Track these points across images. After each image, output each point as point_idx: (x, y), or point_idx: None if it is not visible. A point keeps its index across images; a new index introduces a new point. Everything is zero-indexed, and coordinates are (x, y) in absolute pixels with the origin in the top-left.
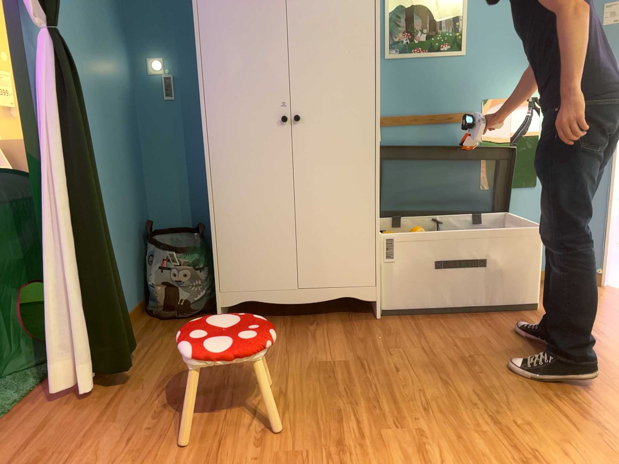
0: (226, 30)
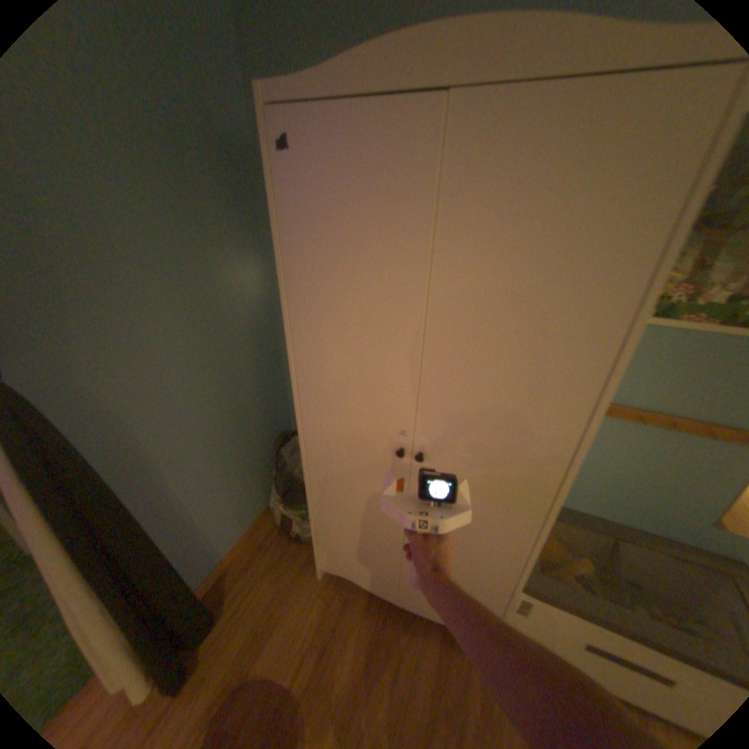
0: (330, 312)
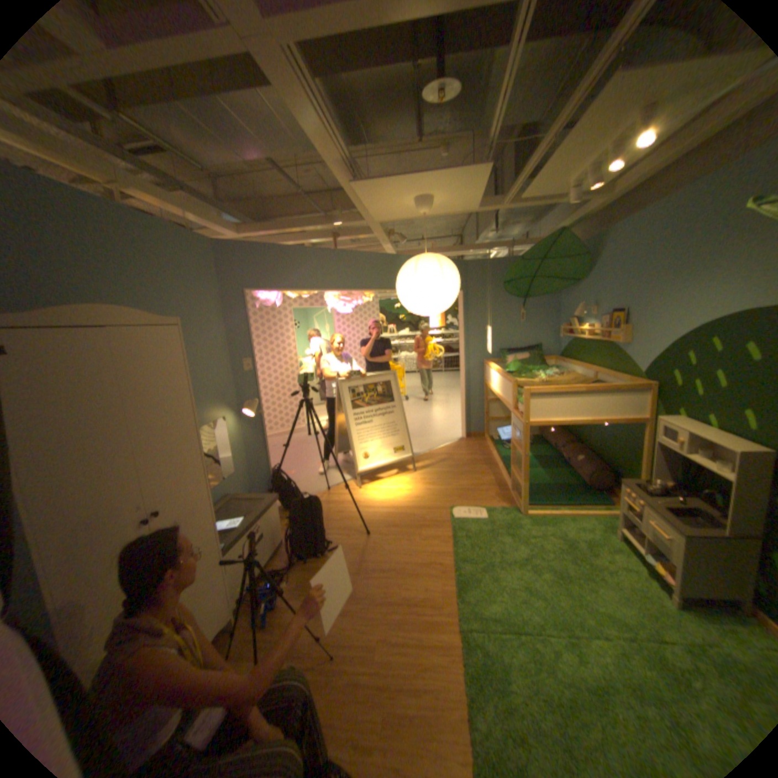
0: (60, 457)
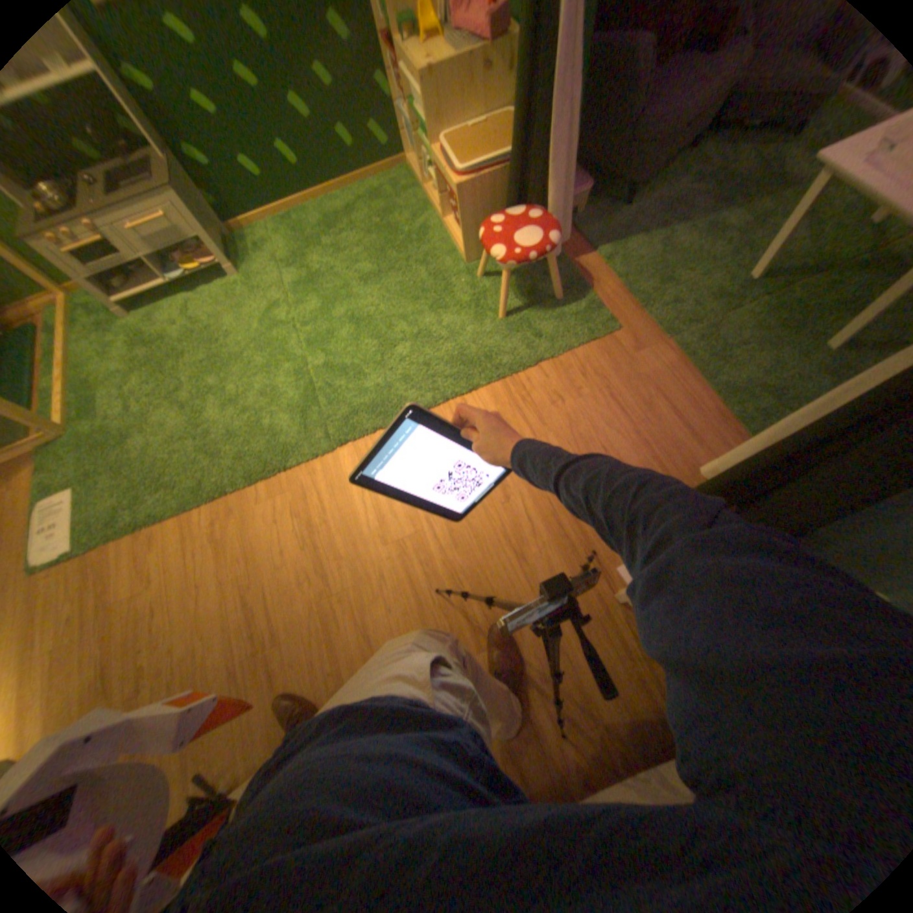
0: None
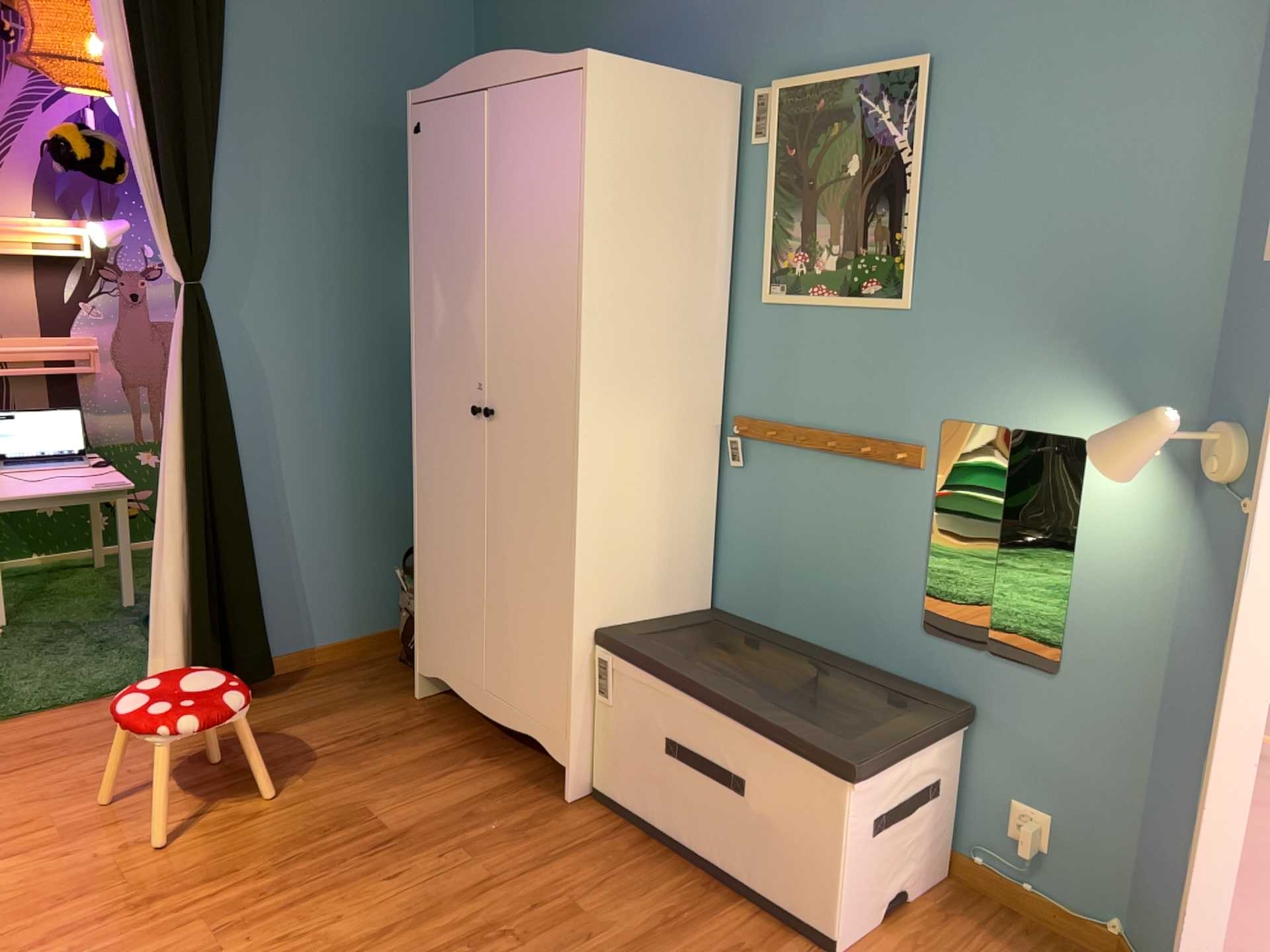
0: (435, 262)
